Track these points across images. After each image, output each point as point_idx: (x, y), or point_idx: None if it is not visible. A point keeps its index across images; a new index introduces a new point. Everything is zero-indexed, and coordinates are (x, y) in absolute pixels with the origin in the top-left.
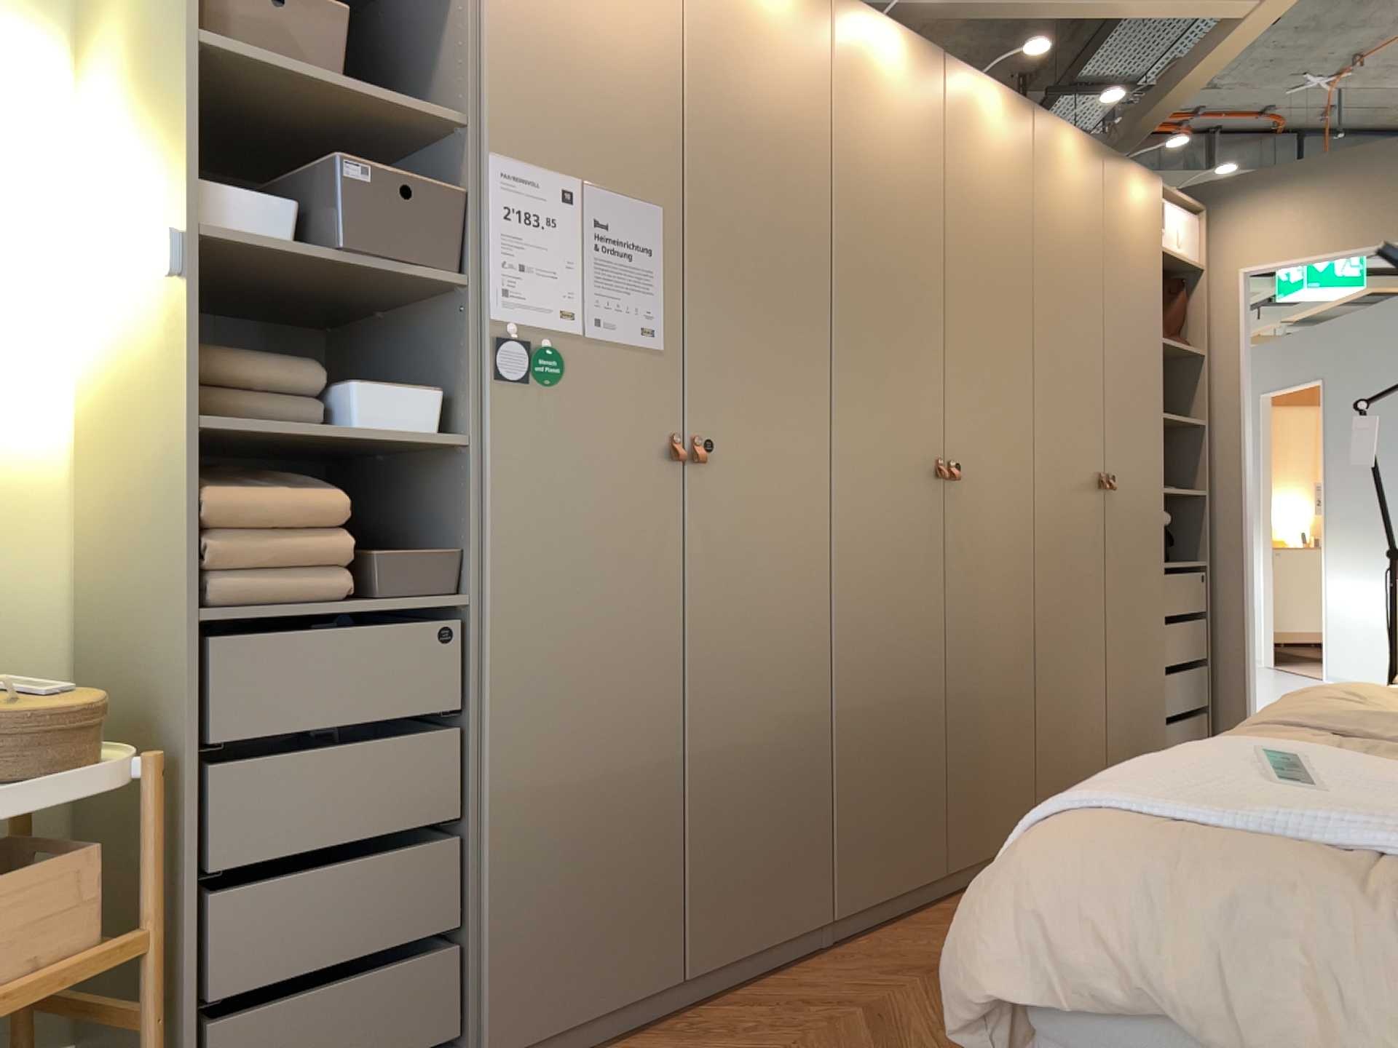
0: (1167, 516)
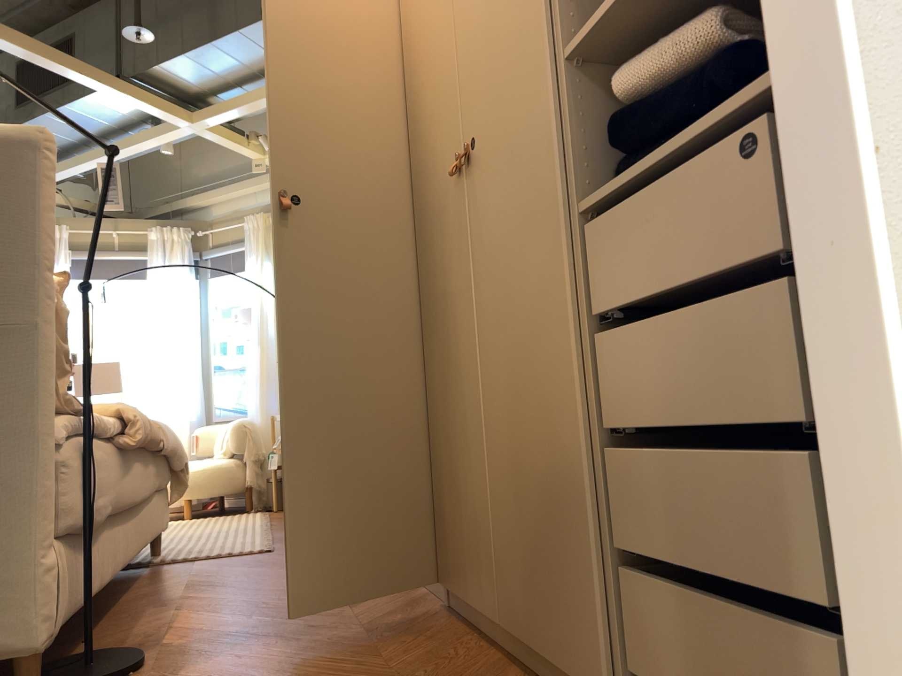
0: (695, 39)
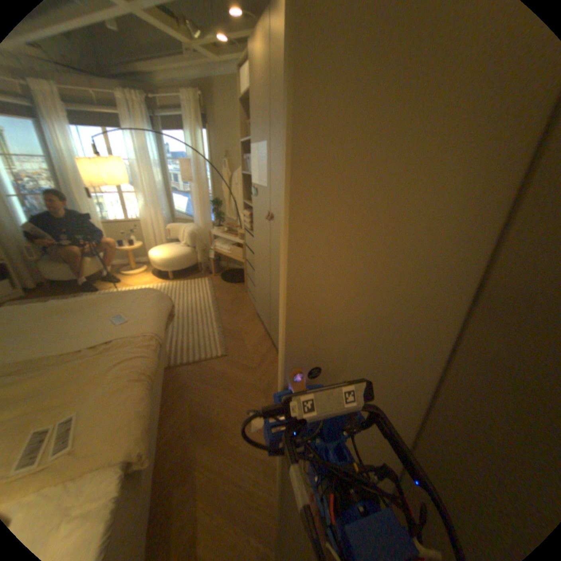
0: None
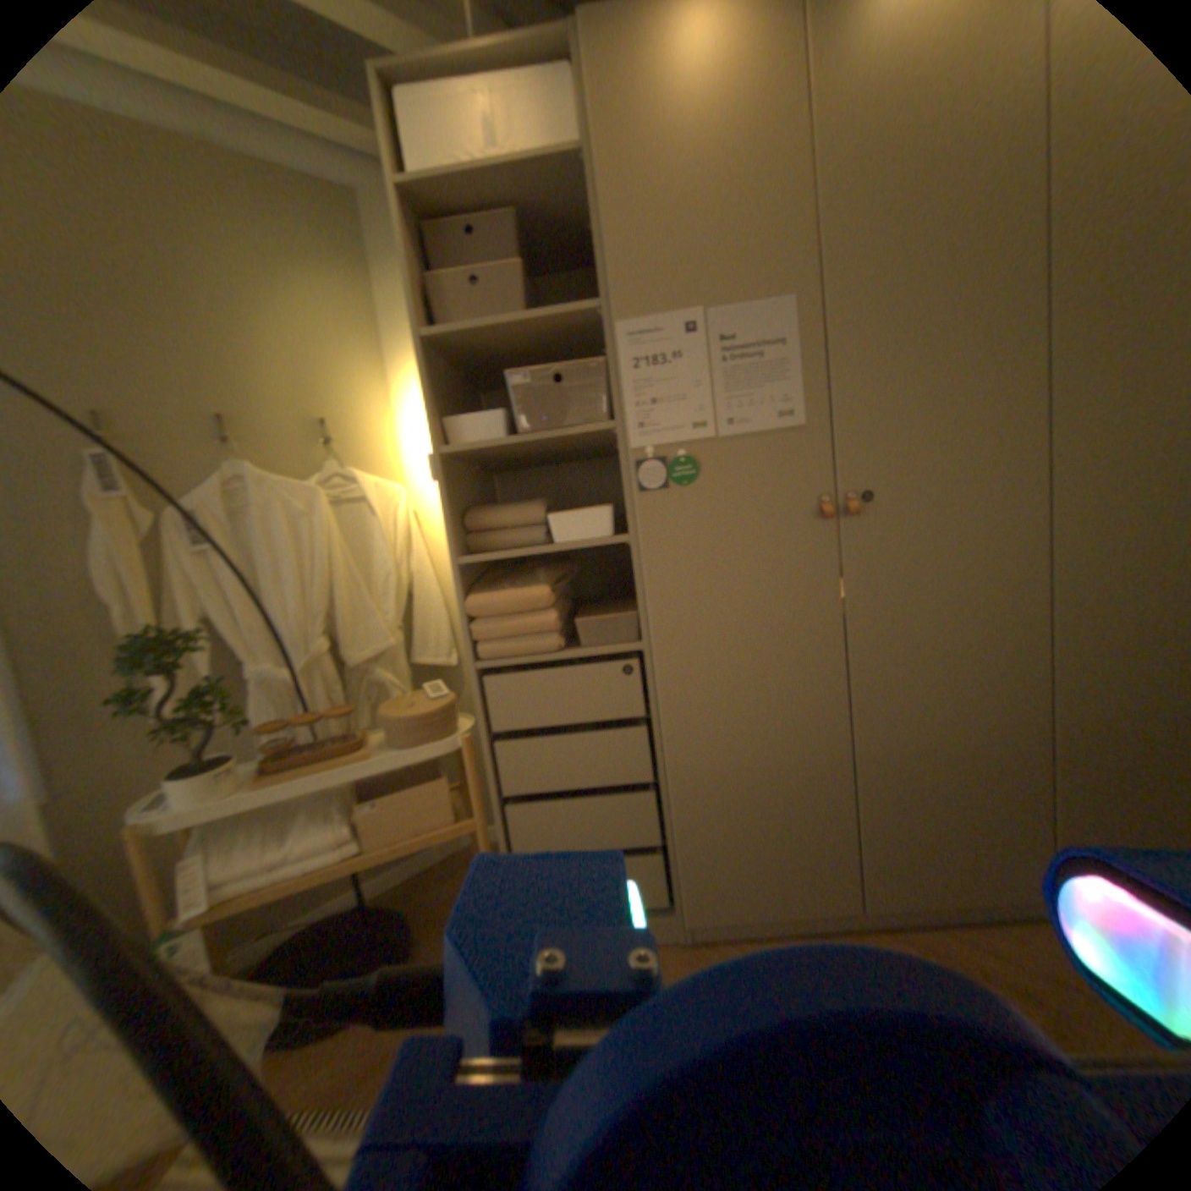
0: None
